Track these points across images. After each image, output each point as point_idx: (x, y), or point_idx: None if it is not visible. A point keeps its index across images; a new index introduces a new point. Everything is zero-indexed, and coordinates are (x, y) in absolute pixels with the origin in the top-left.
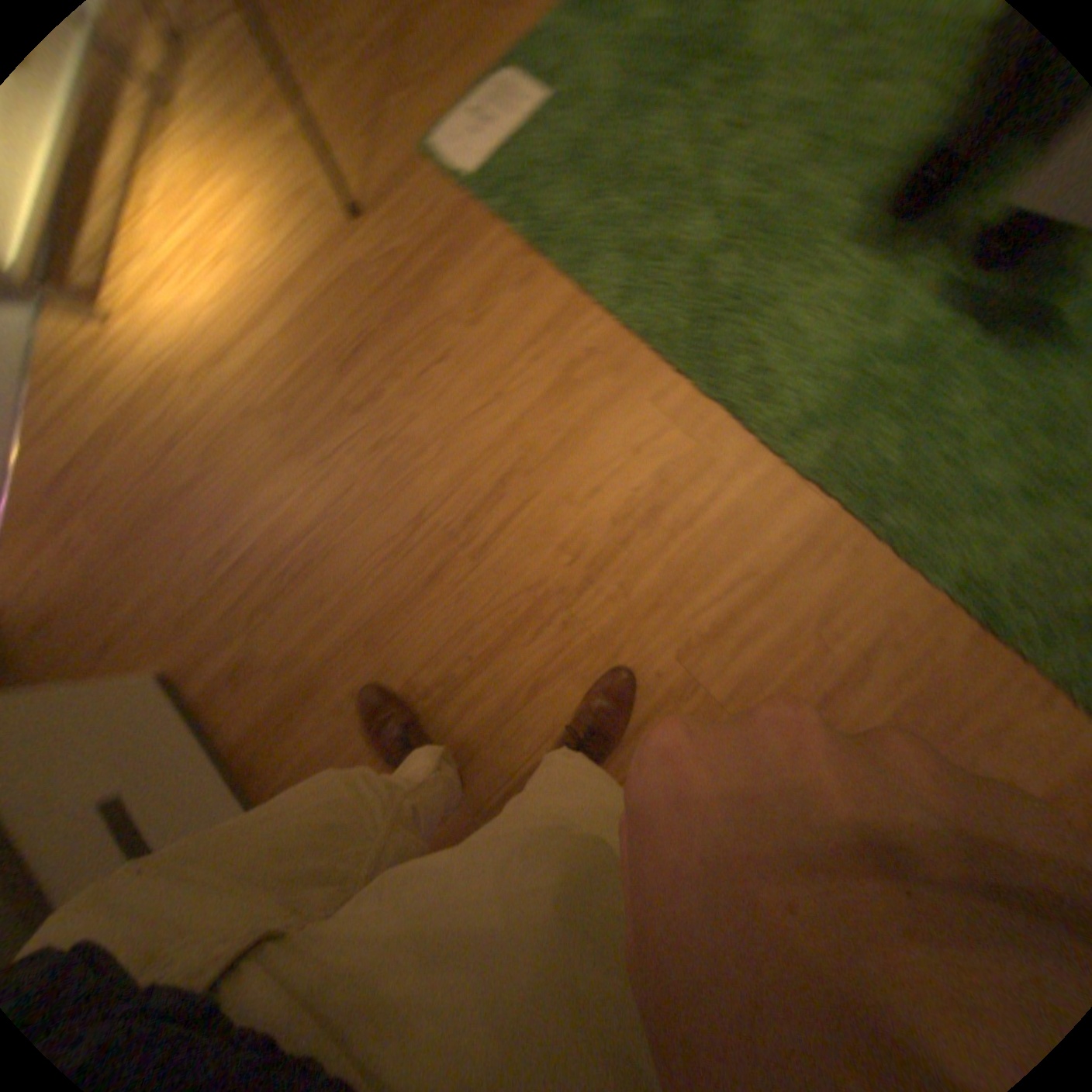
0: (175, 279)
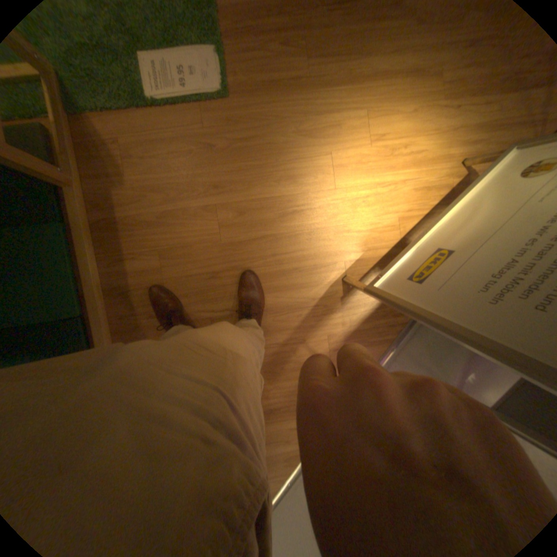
0: (409, 143)
